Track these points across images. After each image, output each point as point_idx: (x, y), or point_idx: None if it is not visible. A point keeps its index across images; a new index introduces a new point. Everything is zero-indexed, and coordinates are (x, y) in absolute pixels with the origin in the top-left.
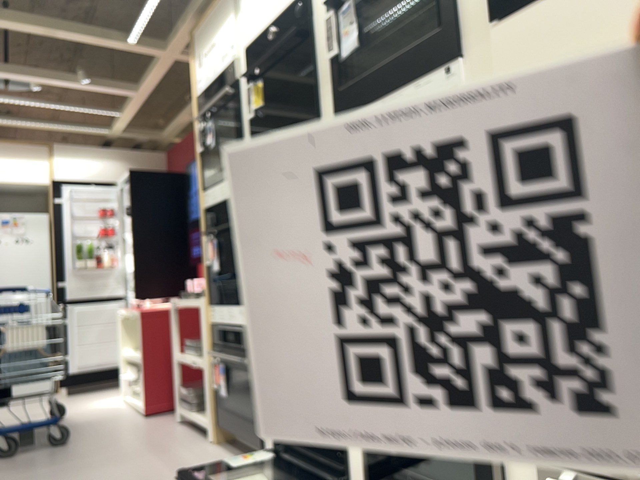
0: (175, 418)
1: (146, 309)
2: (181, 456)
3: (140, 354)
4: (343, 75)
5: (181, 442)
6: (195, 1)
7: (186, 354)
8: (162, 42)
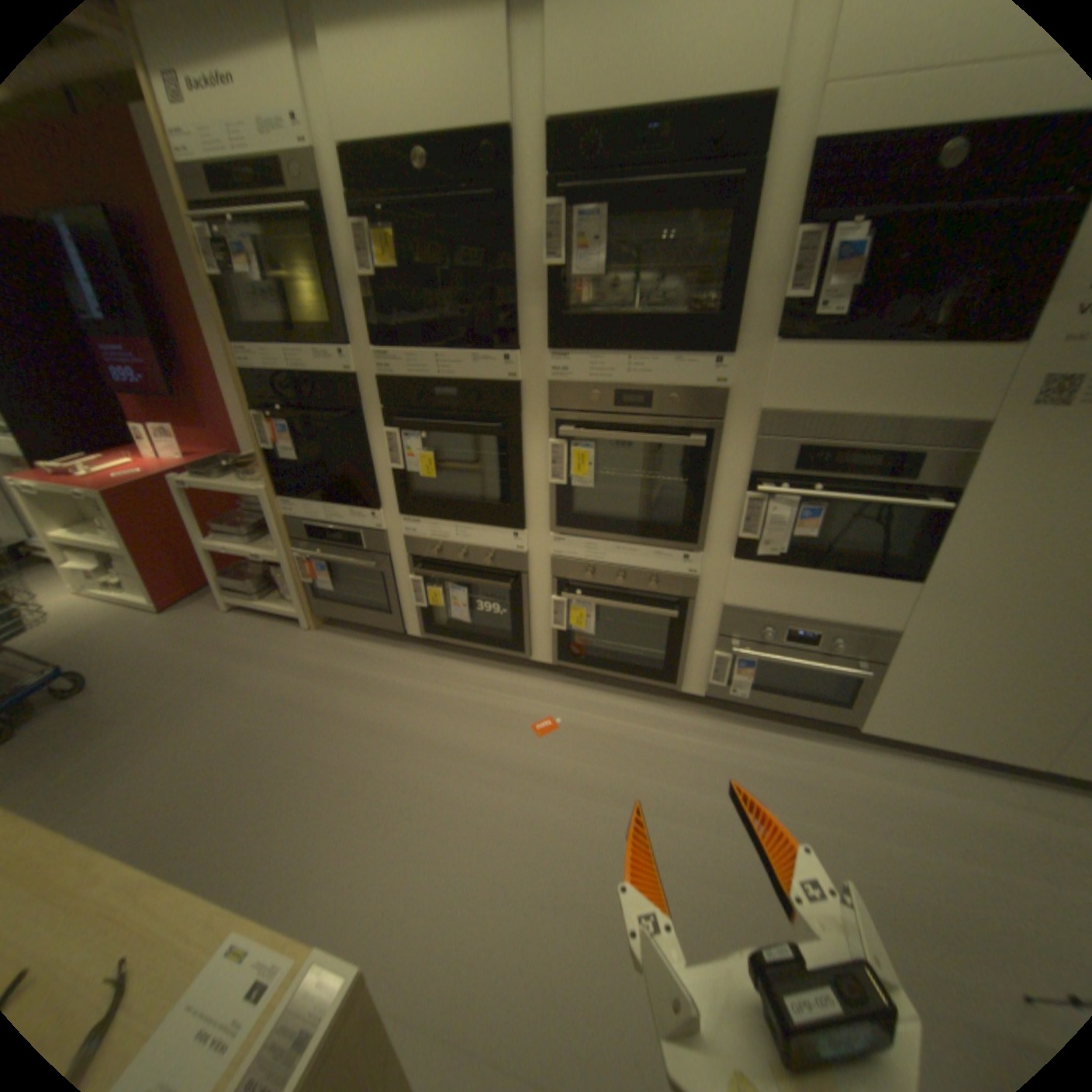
0: (210, 608)
1: (86, 482)
2: (288, 657)
3: (103, 543)
4: (567, 298)
5: (265, 639)
6: None
7: (219, 544)
8: None
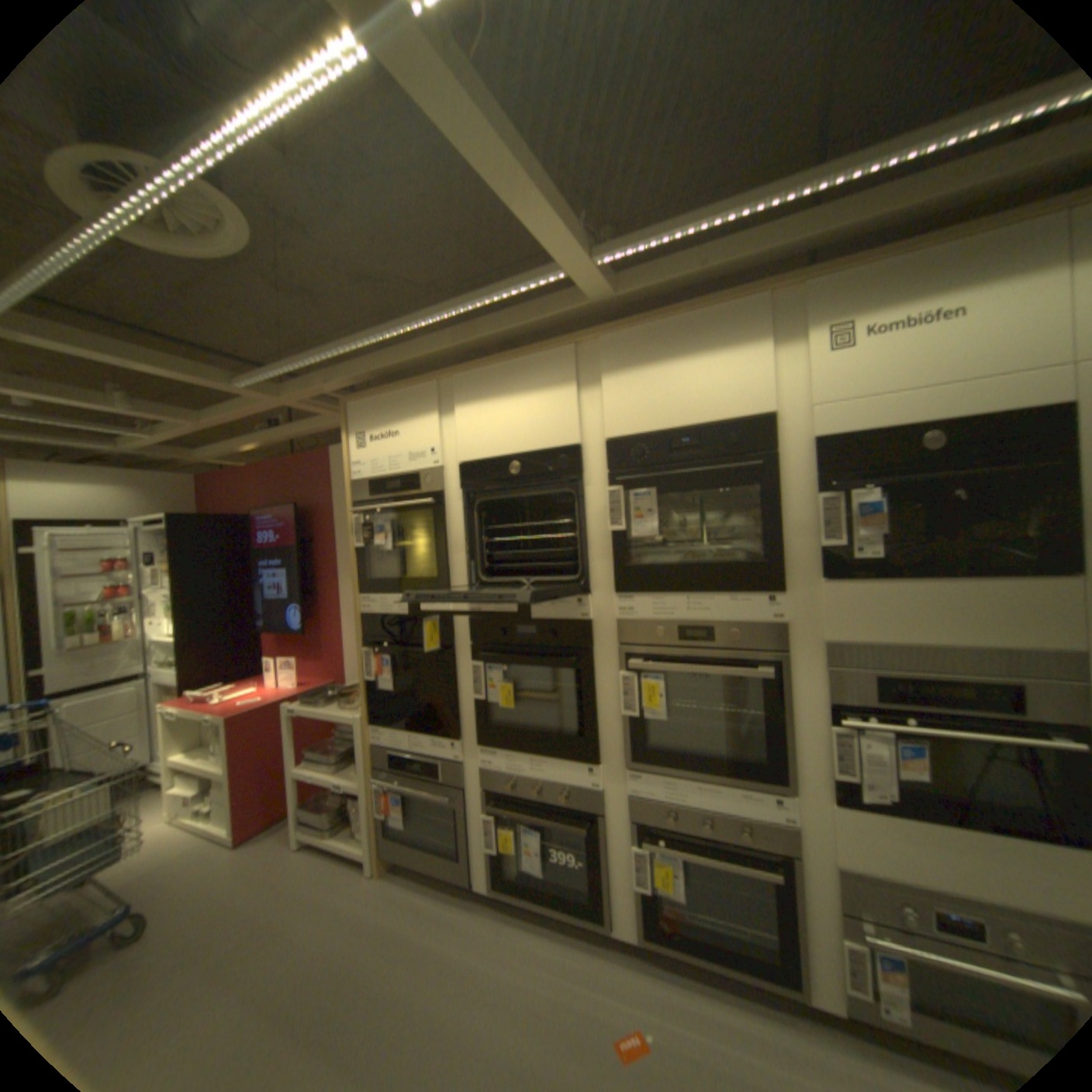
0: (282, 845)
1: (216, 710)
2: (346, 913)
3: (210, 769)
4: (629, 553)
5: (327, 888)
6: (355, 369)
7: (308, 773)
8: (273, 388)
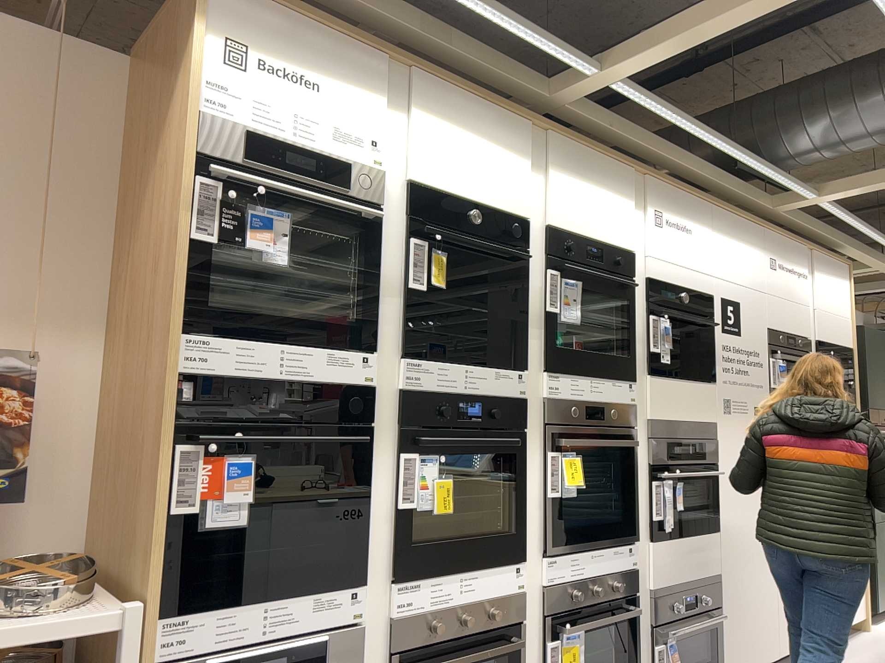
0: None
1: None
2: None
3: None
4: (551, 334)
5: None
6: None
7: None
8: None
